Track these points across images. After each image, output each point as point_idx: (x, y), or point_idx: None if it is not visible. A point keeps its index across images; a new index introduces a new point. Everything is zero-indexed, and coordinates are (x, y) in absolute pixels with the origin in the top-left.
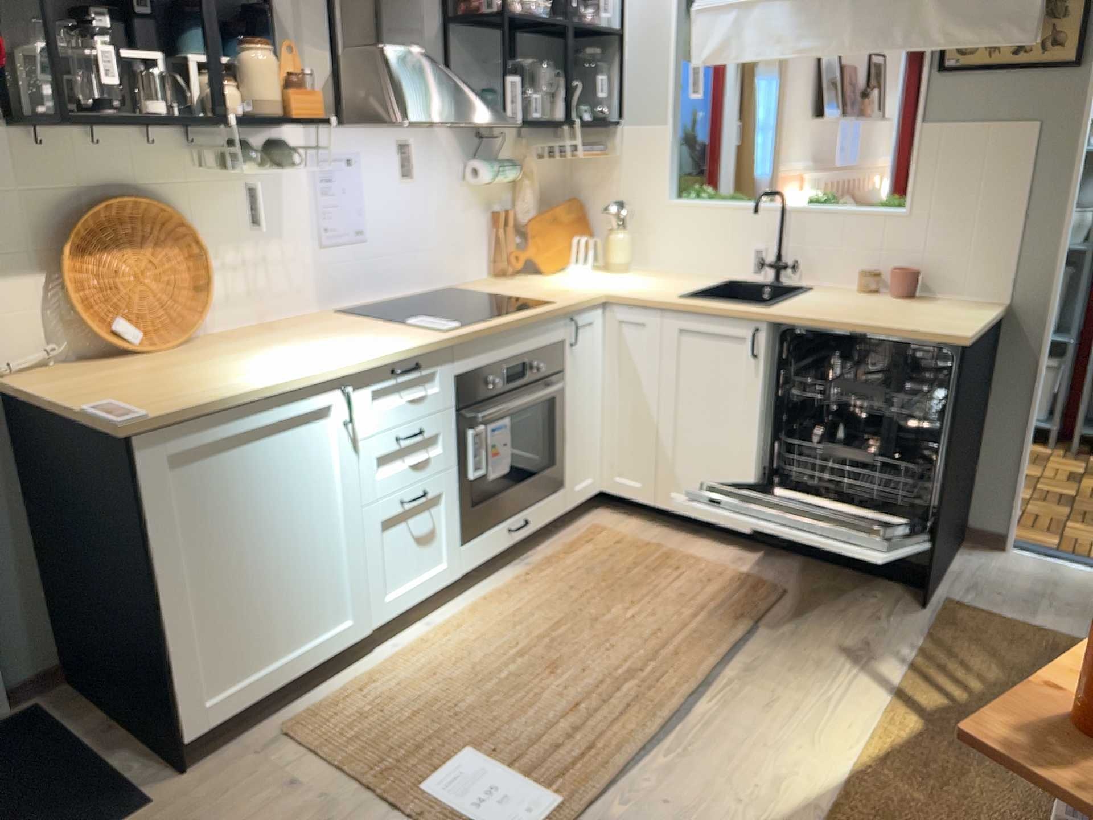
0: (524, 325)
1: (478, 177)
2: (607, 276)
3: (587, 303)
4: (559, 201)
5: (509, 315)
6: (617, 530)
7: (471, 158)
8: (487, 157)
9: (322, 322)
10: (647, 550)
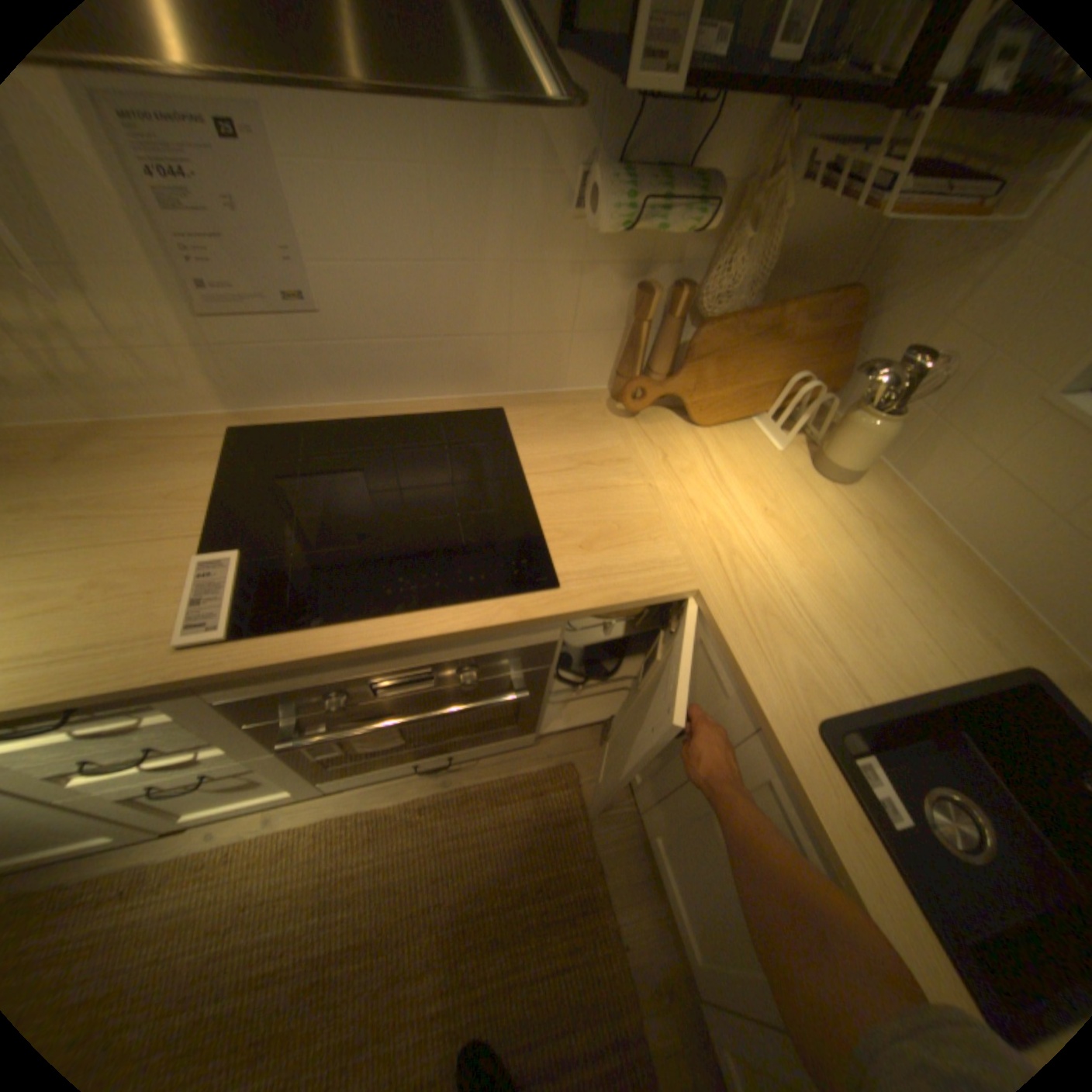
0: (419, 642)
1: (602, 213)
2: (789, 485)
3: (627, 606)
4: (832, 272)
5: (386, 622)
6: (583, 791)
7: (618, 150)
8: (668, 152)
9: (151, 463)
10: (574, 870)
